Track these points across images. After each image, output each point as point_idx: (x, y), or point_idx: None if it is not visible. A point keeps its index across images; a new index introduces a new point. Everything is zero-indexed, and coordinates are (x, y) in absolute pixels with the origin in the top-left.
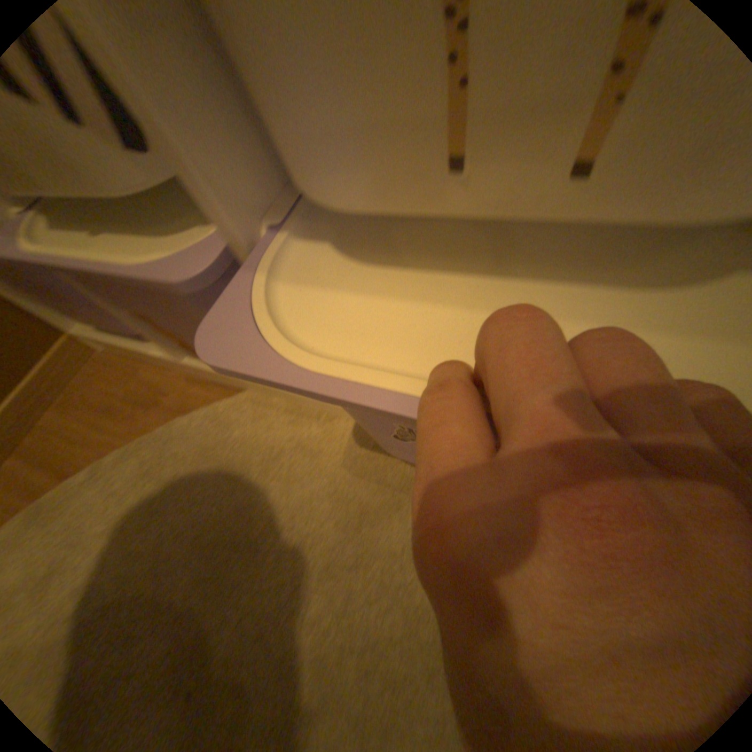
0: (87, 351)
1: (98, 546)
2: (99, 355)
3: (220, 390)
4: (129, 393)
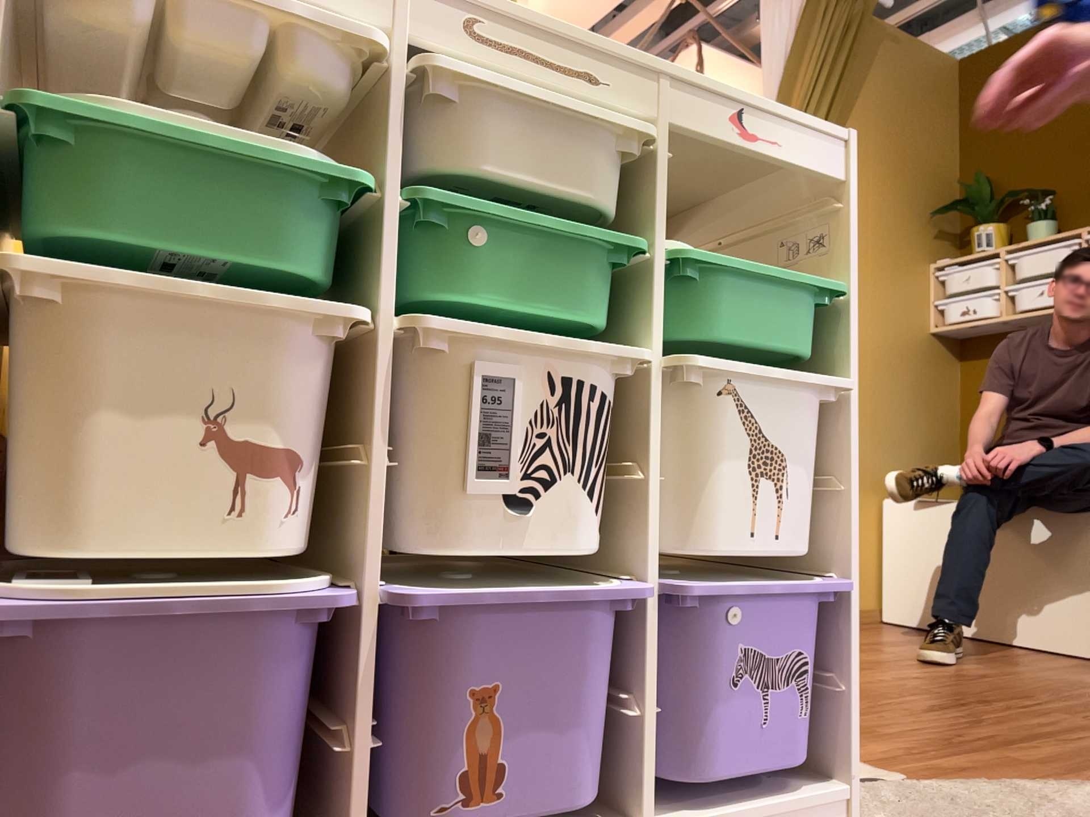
0: None
1: None
2: None
3: None
4: None
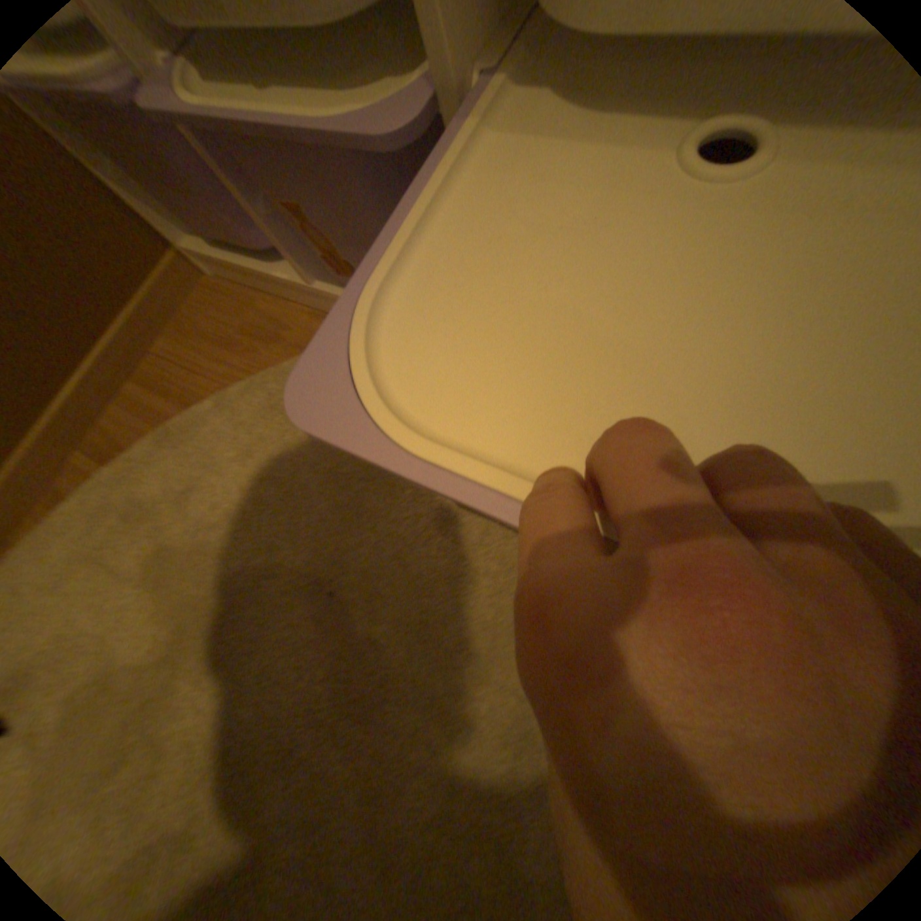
0: (198, 273)
1: (237, 467)
2: (212, 279)
3: None
4: (249, 324)
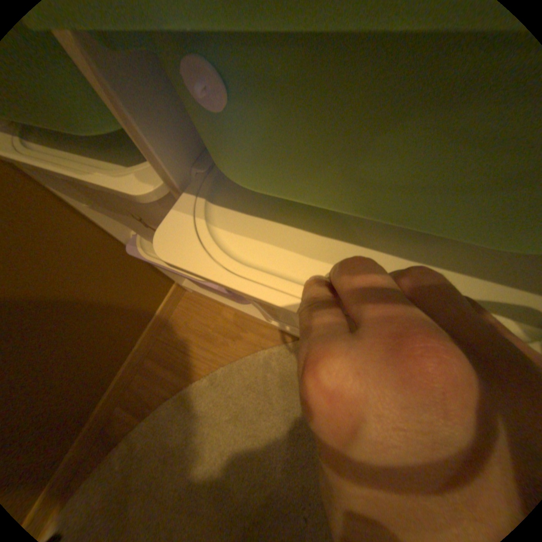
0: (183, 290)
1: (228, 425)
2: (191, 293)
3: (283, 333)
4: (218, 324)
